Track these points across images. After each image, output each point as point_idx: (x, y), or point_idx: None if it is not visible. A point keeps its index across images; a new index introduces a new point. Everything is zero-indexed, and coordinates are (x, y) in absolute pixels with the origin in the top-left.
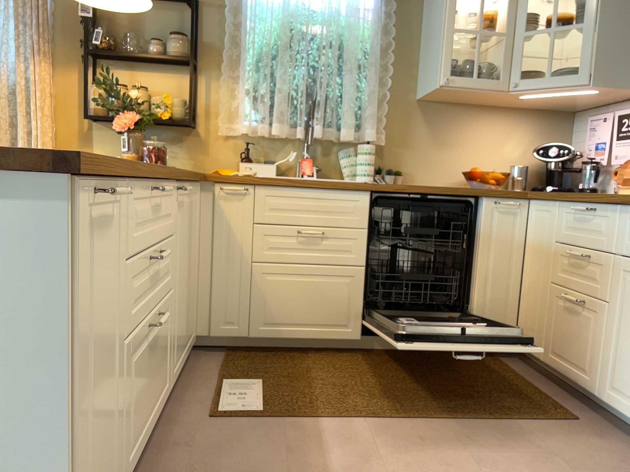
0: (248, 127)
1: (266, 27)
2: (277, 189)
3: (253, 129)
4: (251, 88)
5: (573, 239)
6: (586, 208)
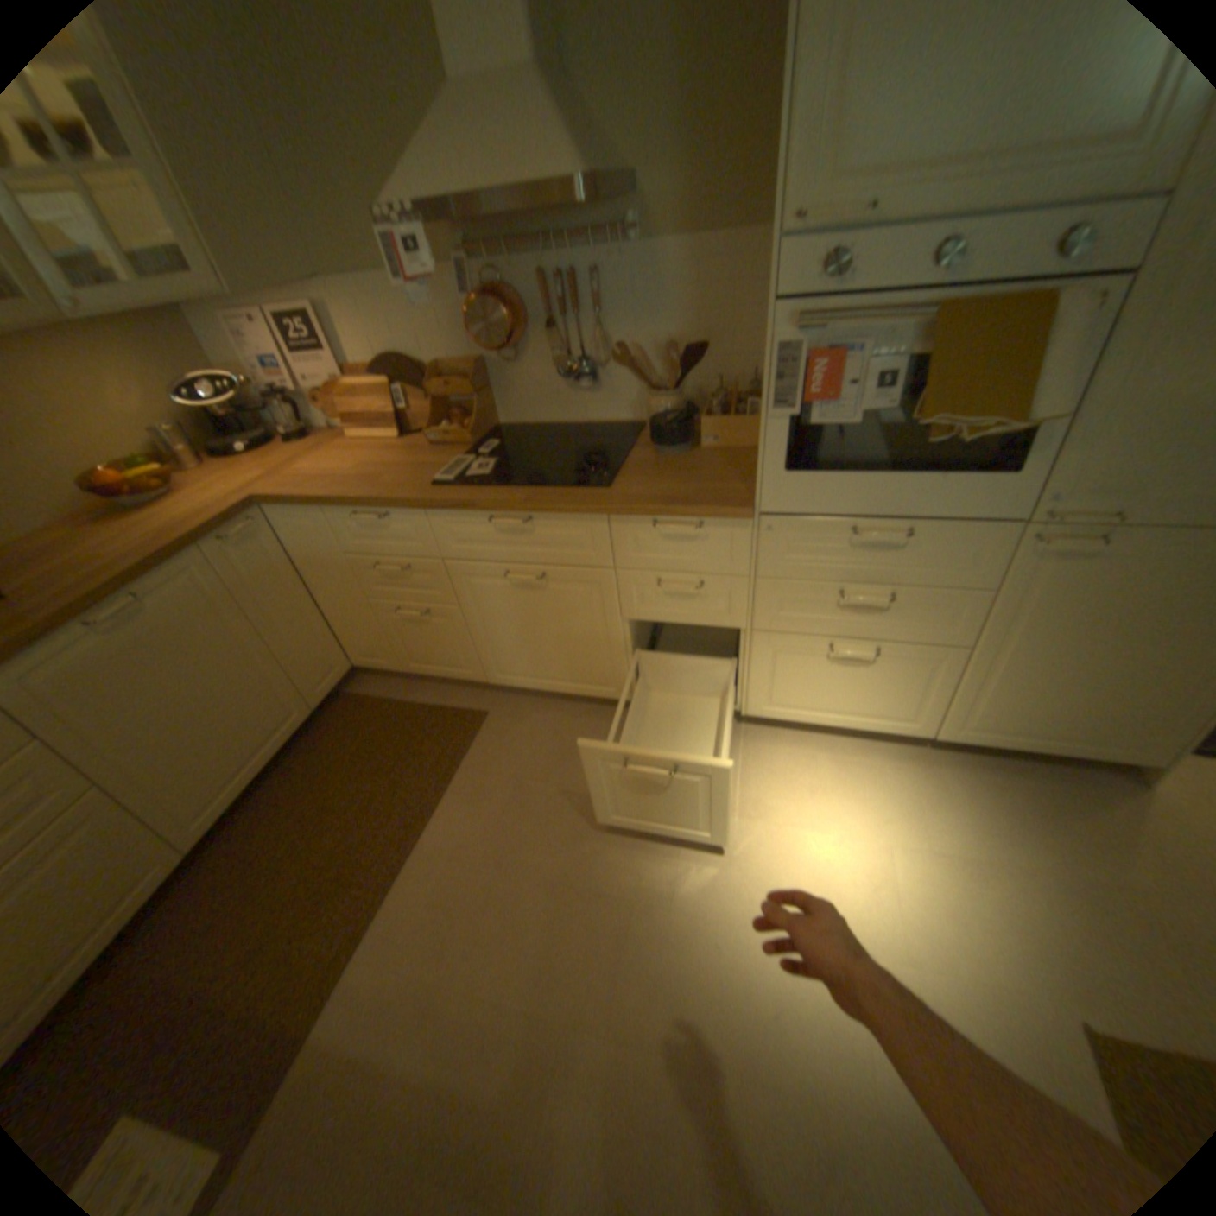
0: None
1: None
2: None
3: None
4: None
5: (370, 550)
6: (375, 518)
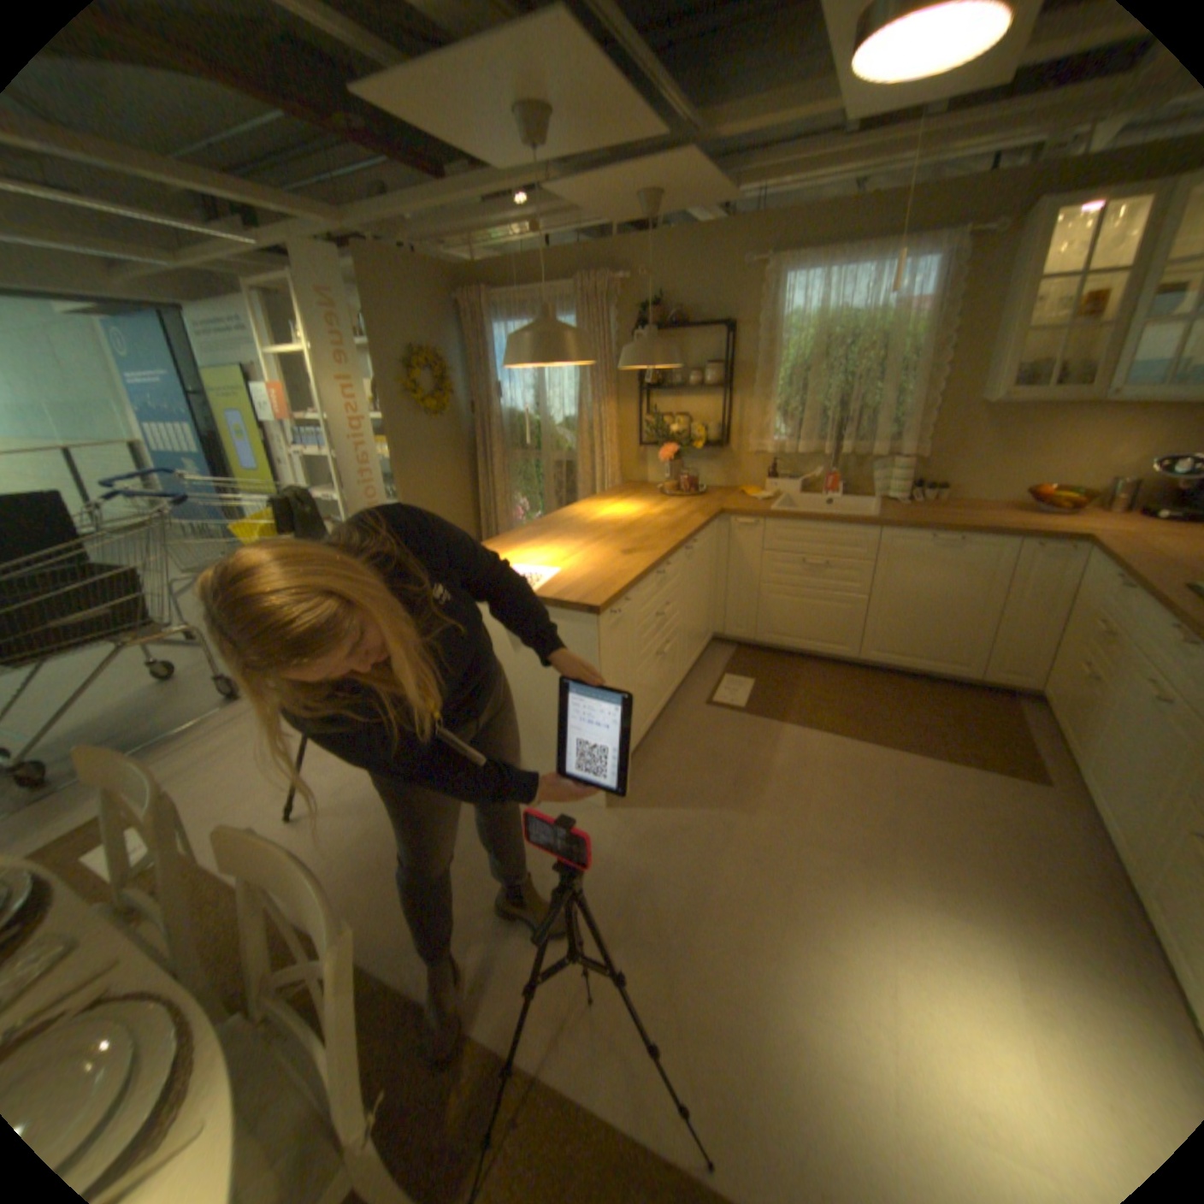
0: (774, 446)
1: (798, 341)
2: (784, 523)
3: (780, 445)
4: (780, 404)
5: (1109, 608)
6: (1121, 583)
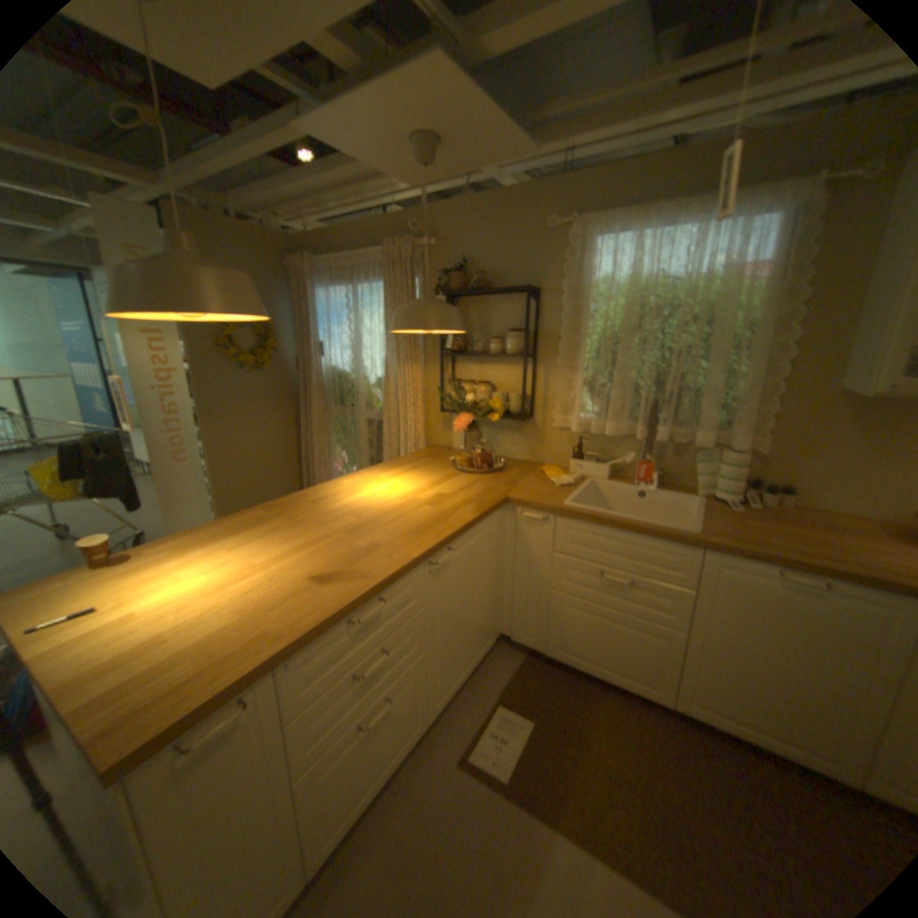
0: (581, 424)
1: (607, 310)
2: (580, 524)
3: (589, 423)
4: (588, 378)
5: None
6: None
